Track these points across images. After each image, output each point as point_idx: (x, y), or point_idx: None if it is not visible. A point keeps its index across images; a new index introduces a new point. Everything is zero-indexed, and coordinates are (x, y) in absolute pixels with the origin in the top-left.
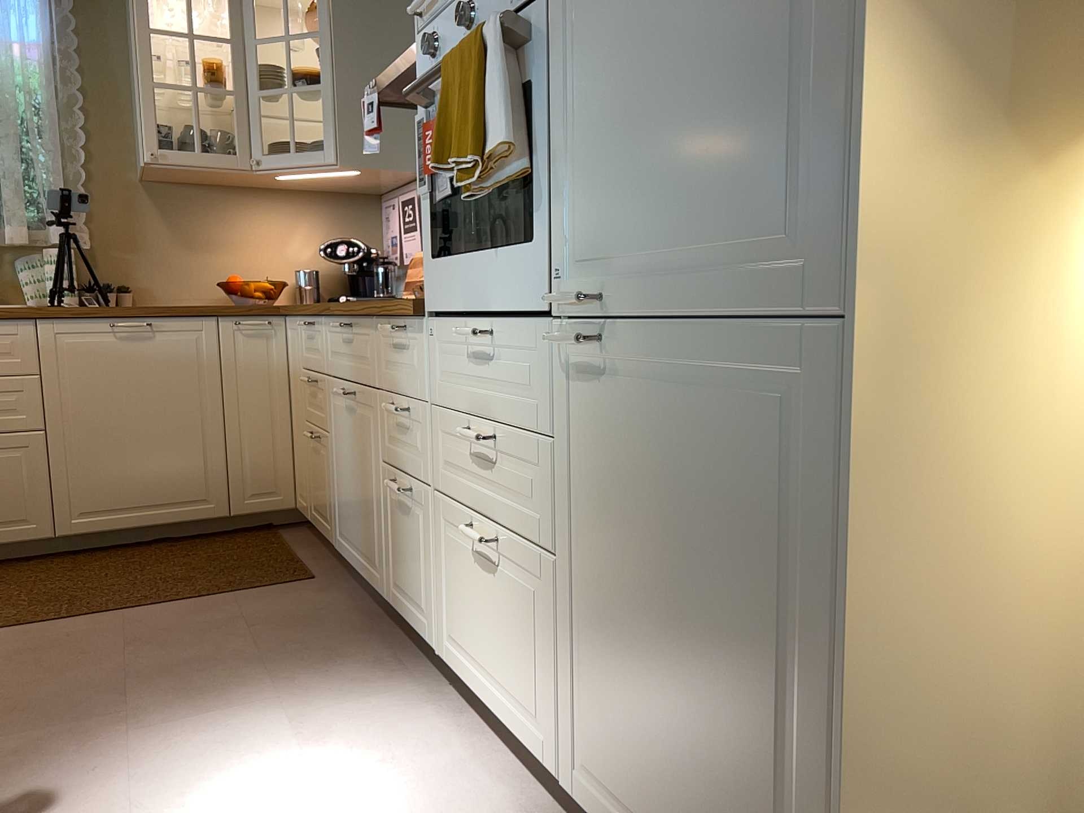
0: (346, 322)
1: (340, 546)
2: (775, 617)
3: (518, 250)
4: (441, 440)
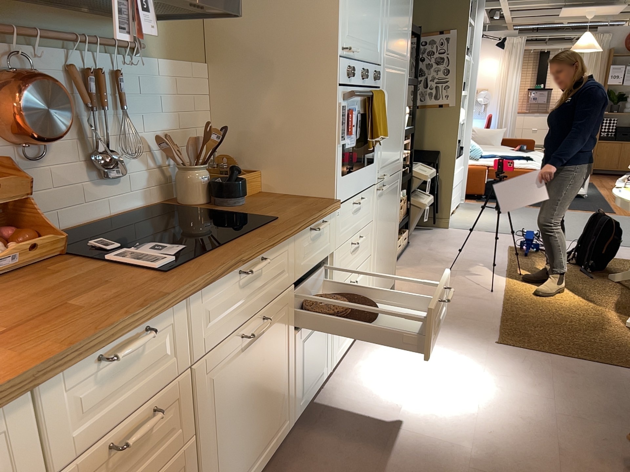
0: (248, 264)
1: None
2: (395, 221)
3: (370, 166)
4: (338, 262)
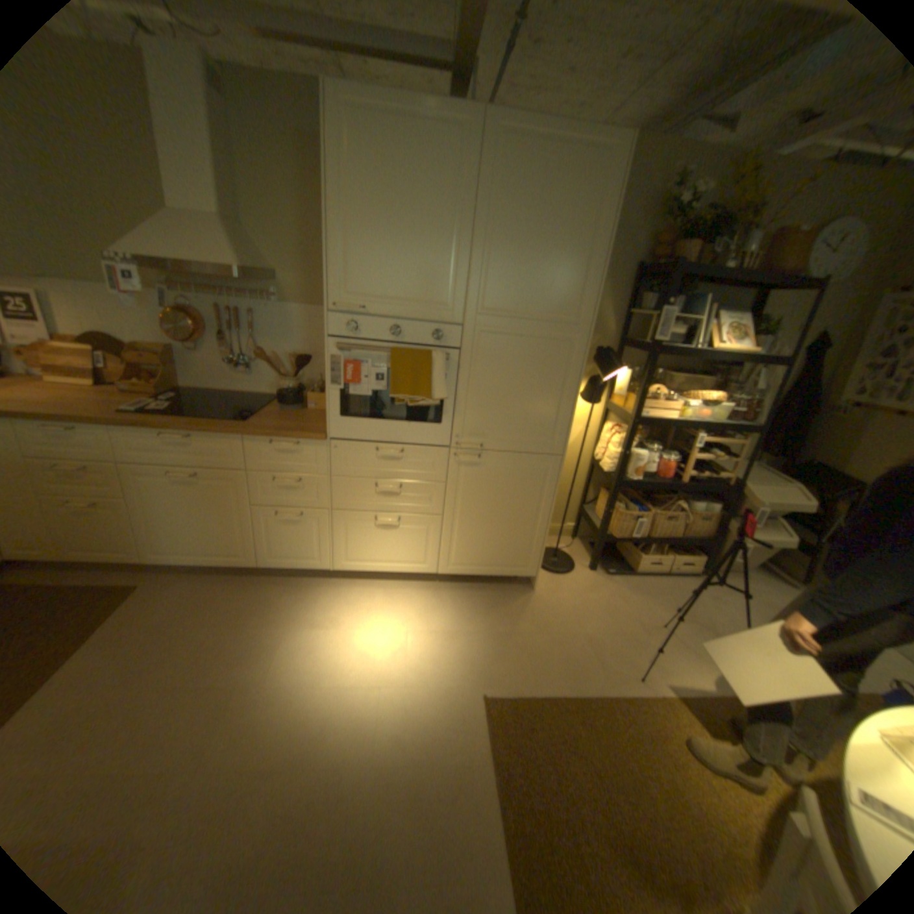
0: (173, 434)
1: (156, 561)
2: (530, 507)
3: (424, 425)
4: (340, 489)
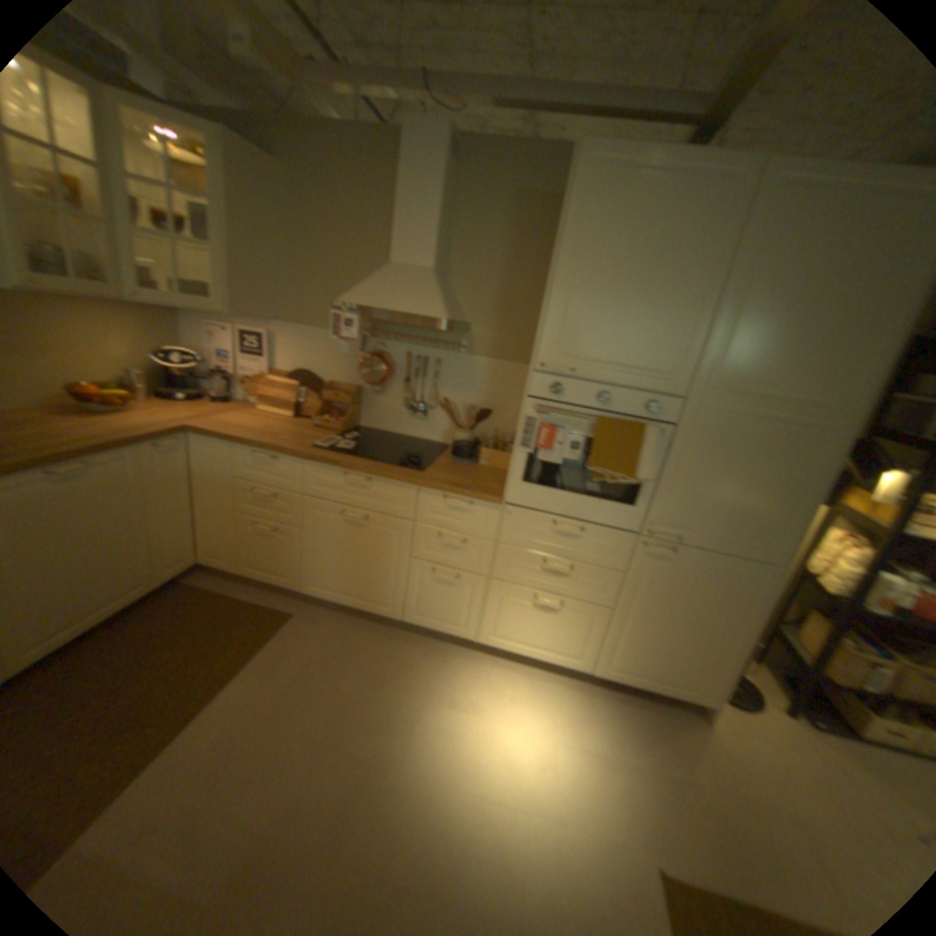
0: (355, 474)
1: (312, 592)
2: (728, 623)
3: (613, 503)
4: (502, 557)
